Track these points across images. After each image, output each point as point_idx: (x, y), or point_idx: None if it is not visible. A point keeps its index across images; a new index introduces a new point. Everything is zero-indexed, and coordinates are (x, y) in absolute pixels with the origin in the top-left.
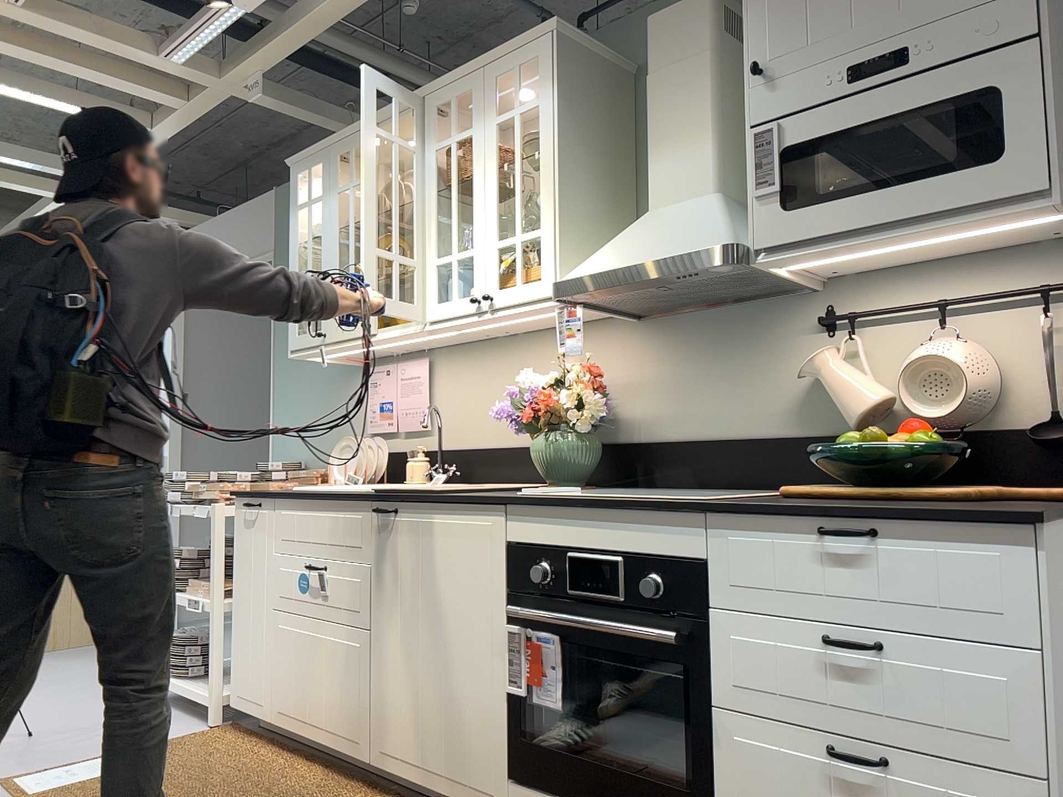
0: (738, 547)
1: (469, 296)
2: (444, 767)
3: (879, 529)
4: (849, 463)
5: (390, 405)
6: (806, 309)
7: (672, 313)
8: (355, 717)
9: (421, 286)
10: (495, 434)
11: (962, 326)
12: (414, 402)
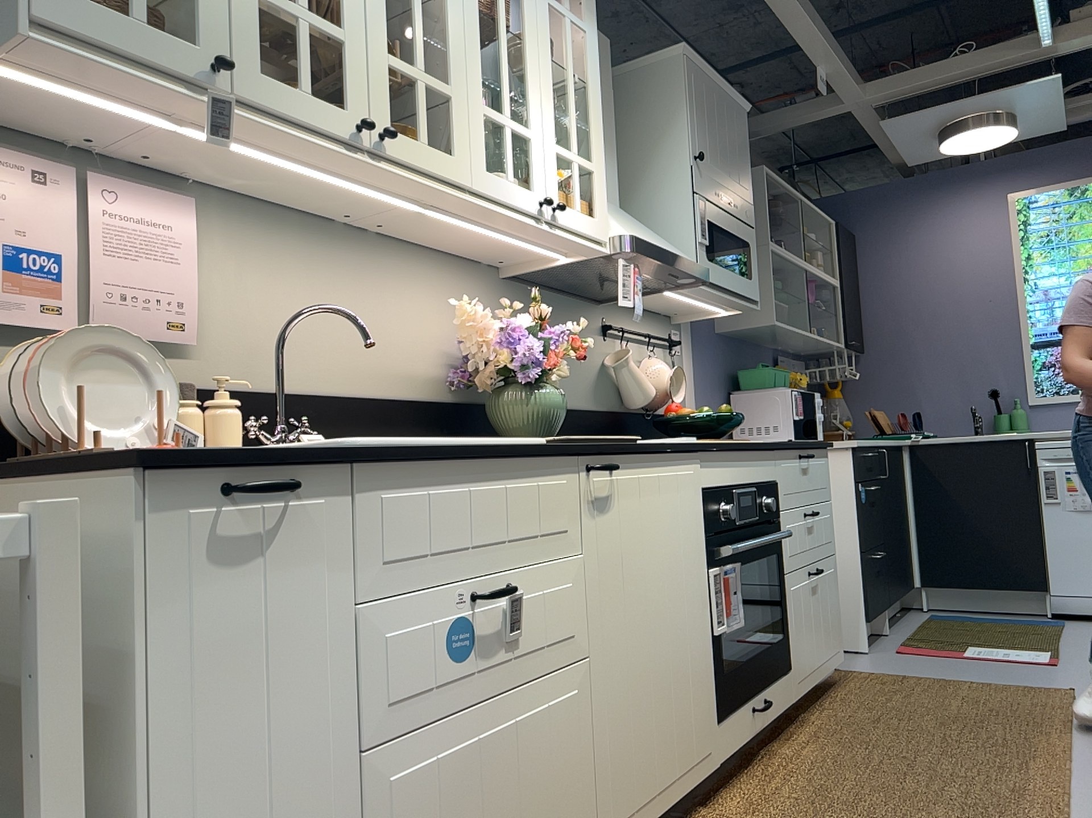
0: (786, 470)
1: (530, 191)
2: (677, 766)
3: (811, 454)
4: (705, 427)
5: (57, 264)
6: (598, 315)
7: (533, 284)
8: (577, 814)
9: (464, 130)
10: (338, 374)
11: (648, 351)
12: (158, 279)
